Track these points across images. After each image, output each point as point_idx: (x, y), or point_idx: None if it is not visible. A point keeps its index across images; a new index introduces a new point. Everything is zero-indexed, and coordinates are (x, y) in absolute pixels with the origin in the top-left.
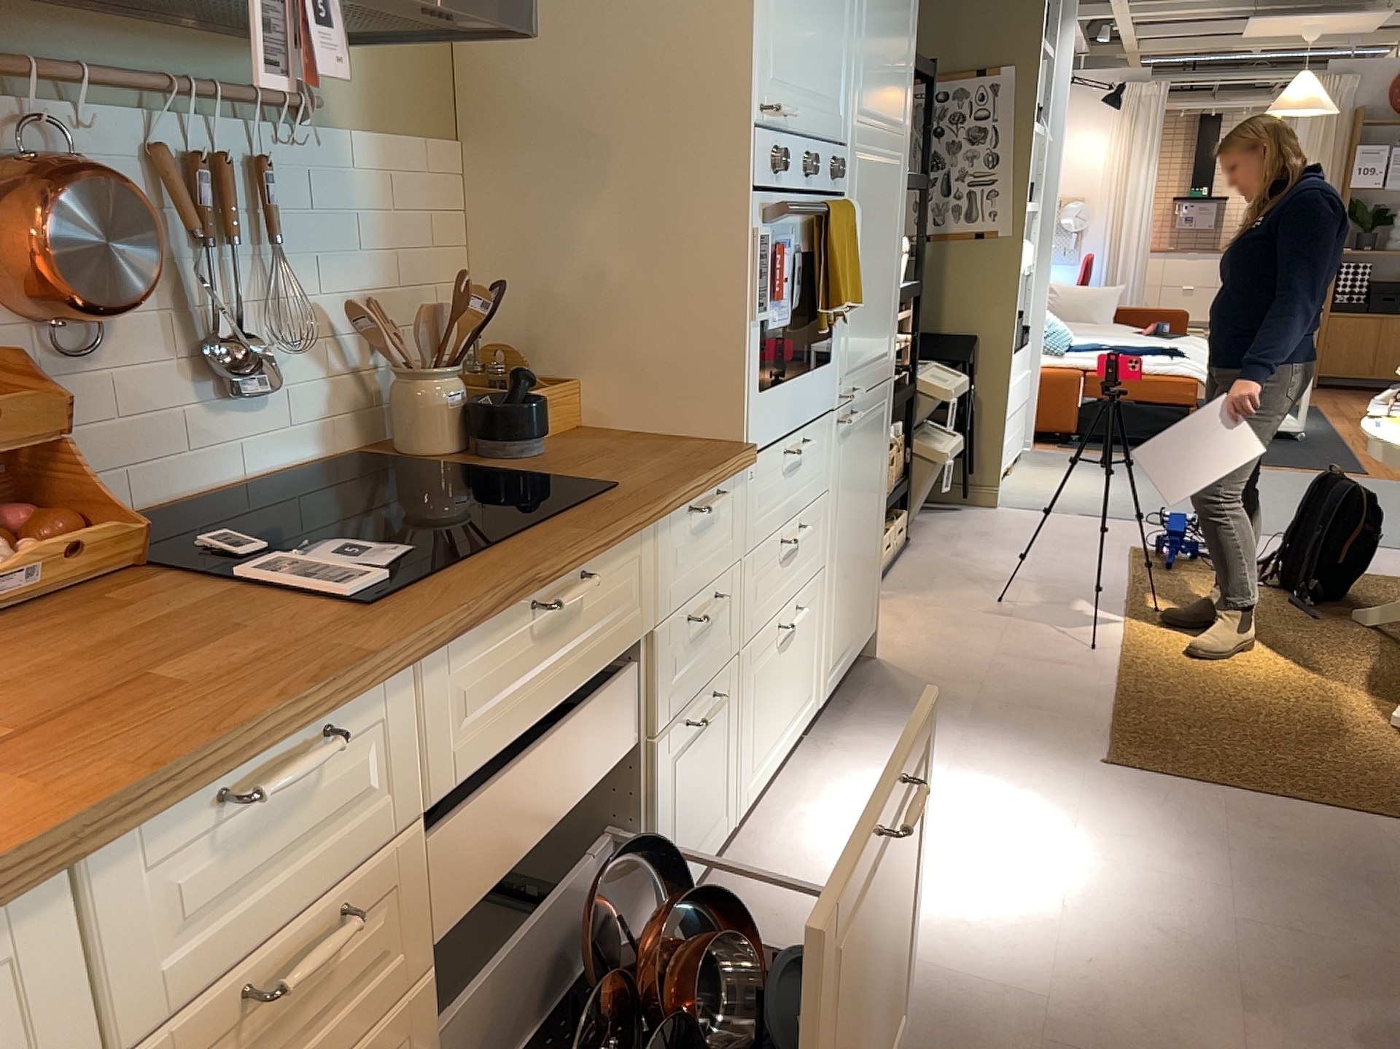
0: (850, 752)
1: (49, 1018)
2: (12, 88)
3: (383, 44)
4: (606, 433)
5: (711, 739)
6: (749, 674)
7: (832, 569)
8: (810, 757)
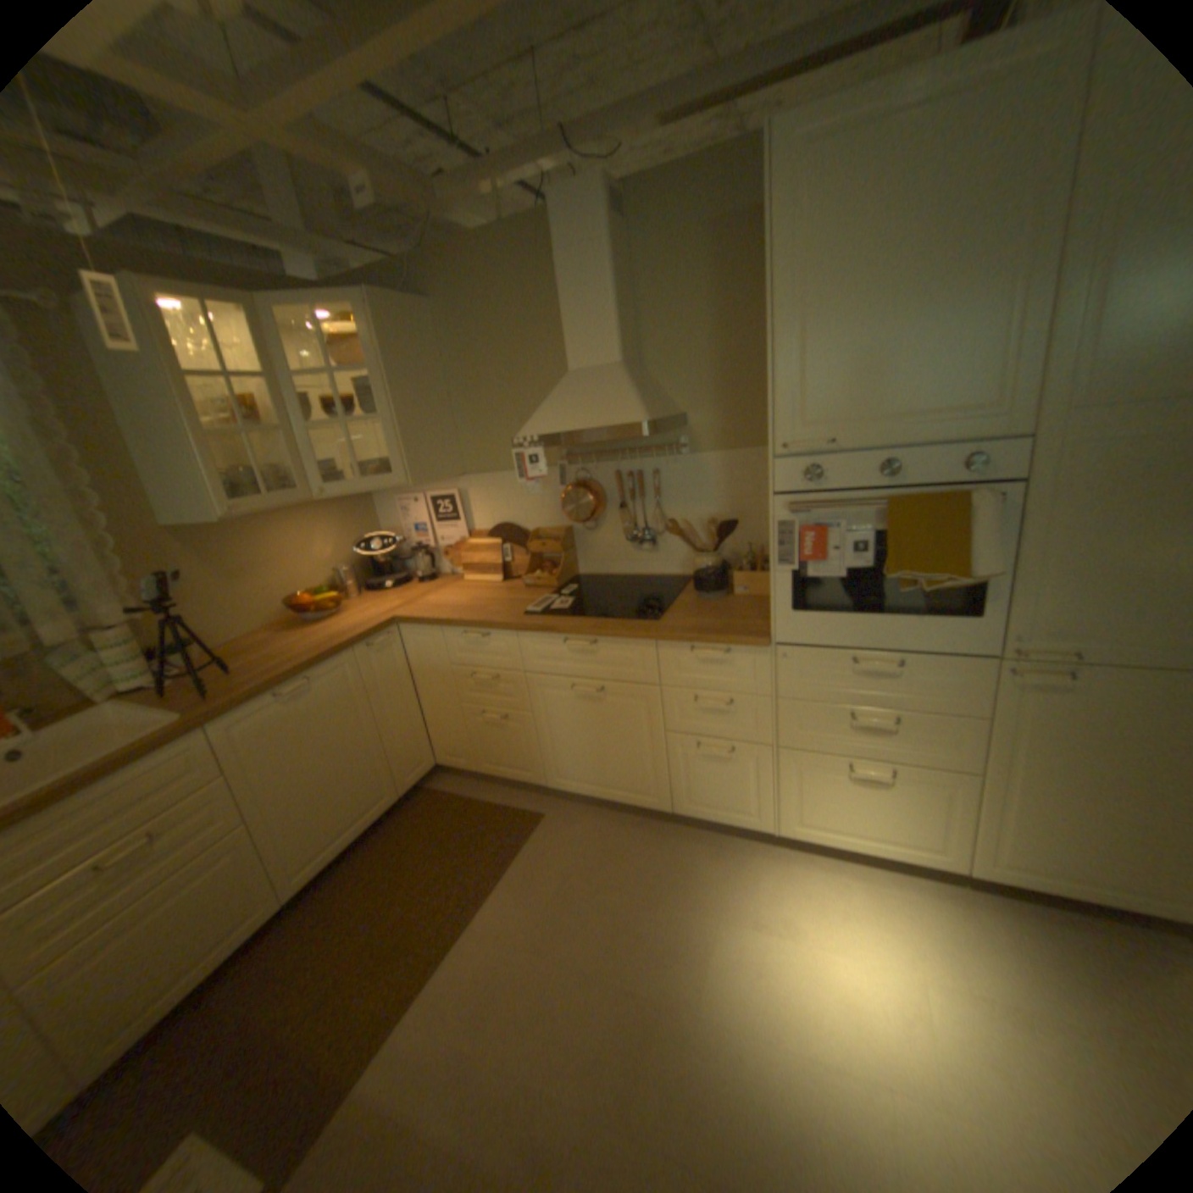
0: (969, 922)
1: (442, 649)
2: (581, 461)
3: (730, 410)
4: (765, 604)
5: (734, 769)
6: (792, 766)
7: (998, 785)
8: (938, 893)
